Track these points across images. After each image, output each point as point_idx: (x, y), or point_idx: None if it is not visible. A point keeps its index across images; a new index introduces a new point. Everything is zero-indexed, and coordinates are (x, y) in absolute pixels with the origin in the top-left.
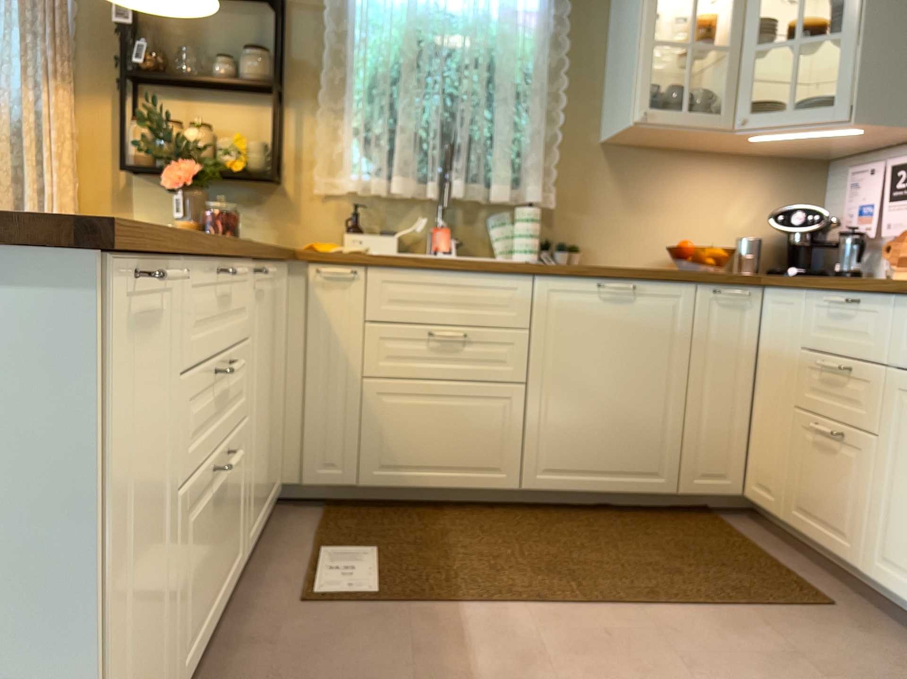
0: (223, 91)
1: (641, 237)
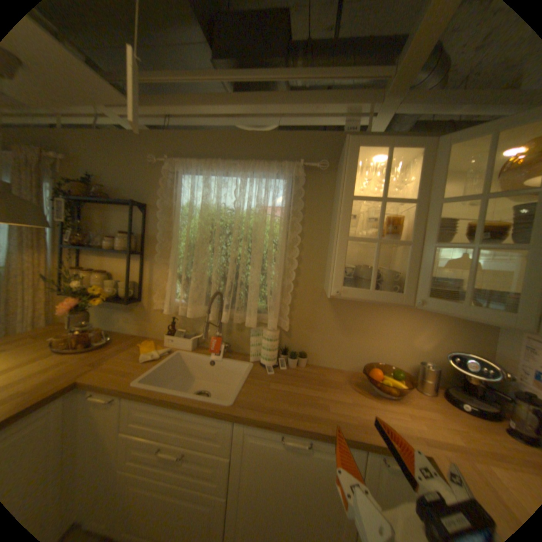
0: (113, 251)
1: (349, 350)
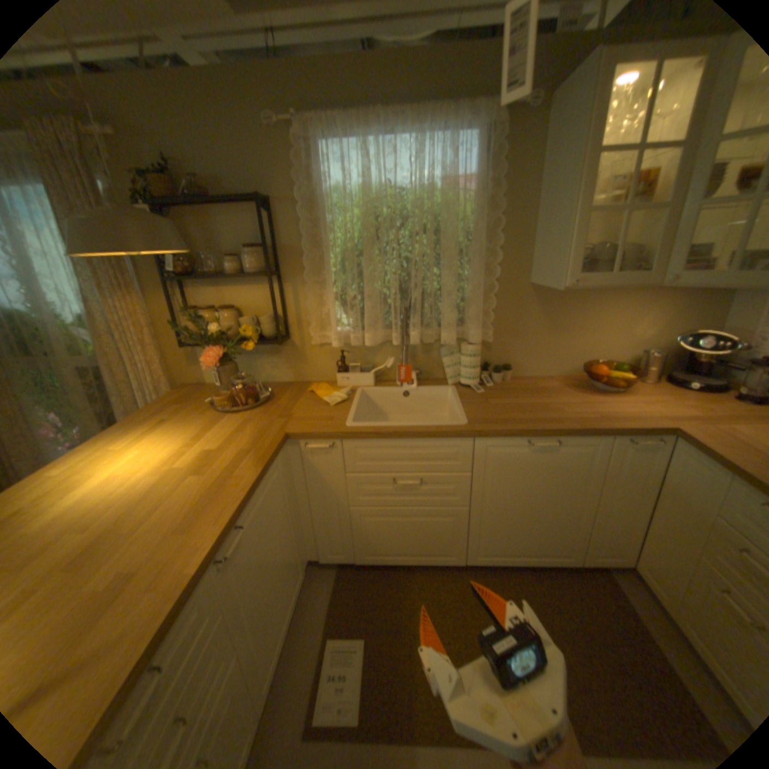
0: (235, 276)
1: (560, 353)
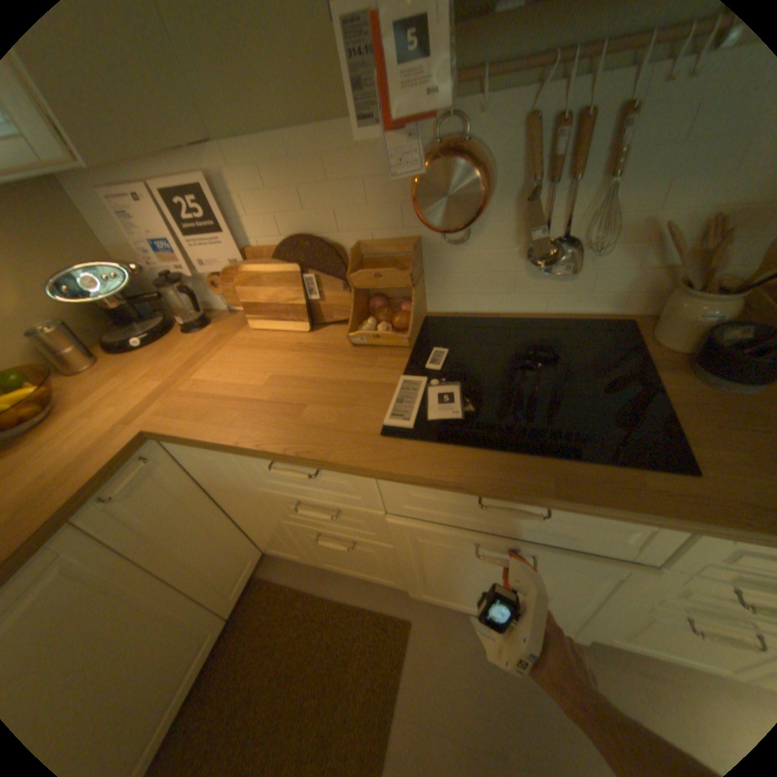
0: None
1: None
